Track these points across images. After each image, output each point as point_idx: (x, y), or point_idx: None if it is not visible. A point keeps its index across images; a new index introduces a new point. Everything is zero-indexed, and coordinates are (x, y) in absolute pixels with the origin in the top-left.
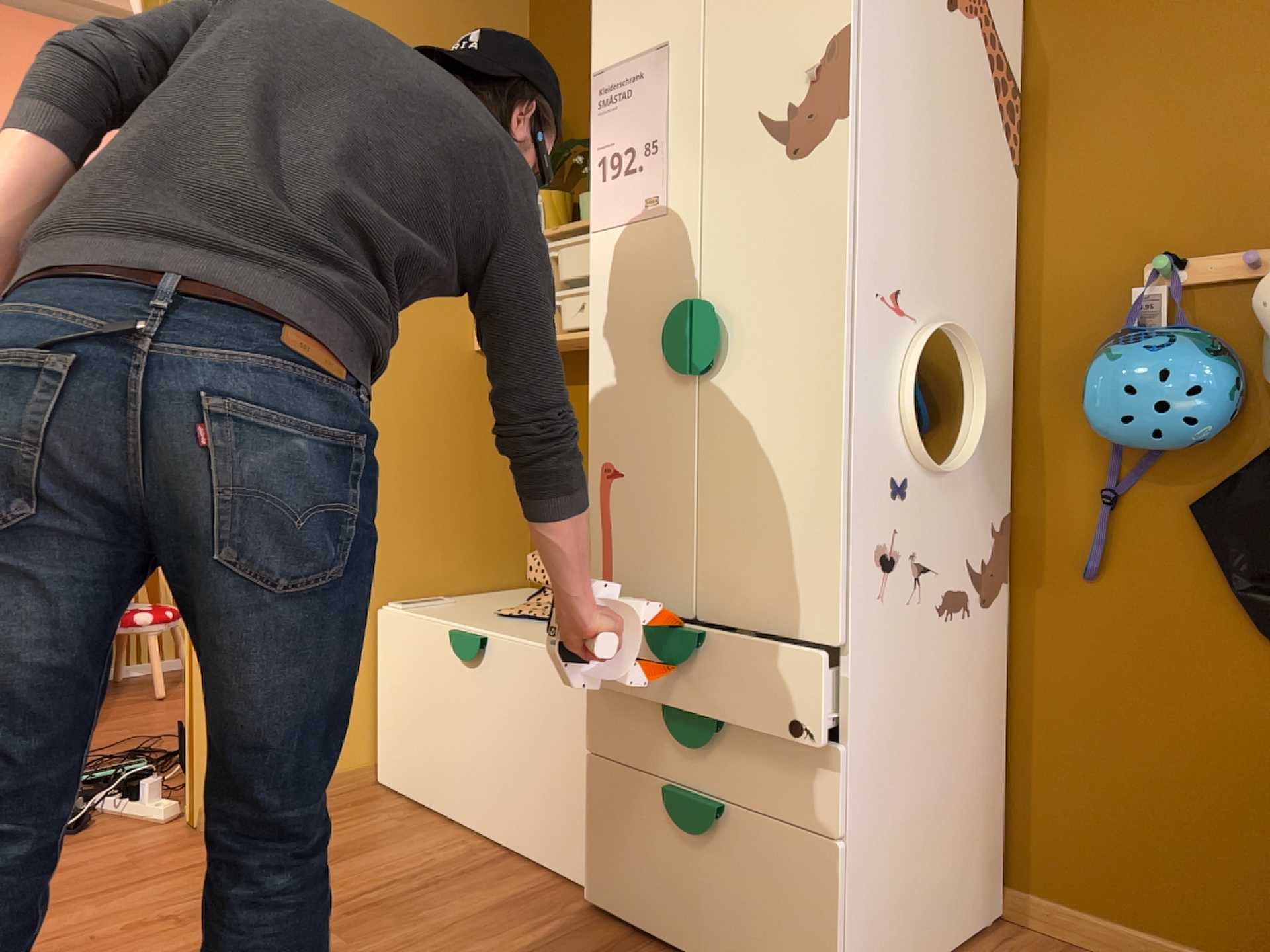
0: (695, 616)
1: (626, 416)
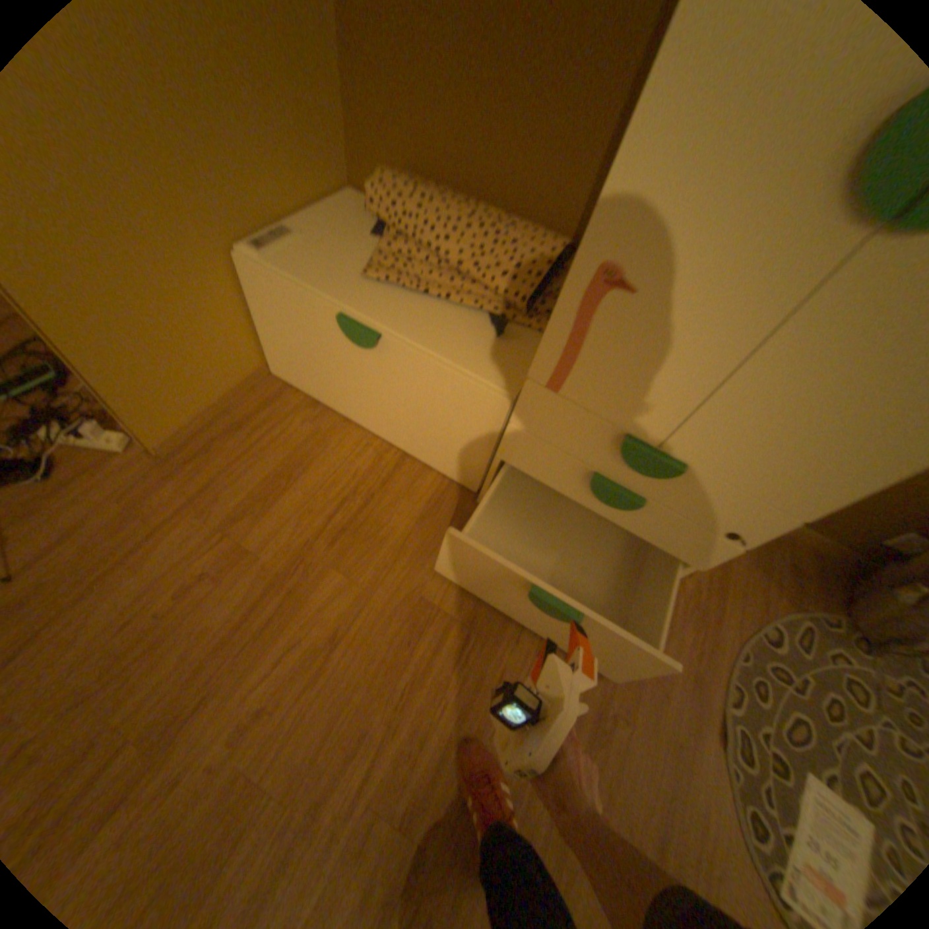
0: (661, 446)
1: (685, 218)
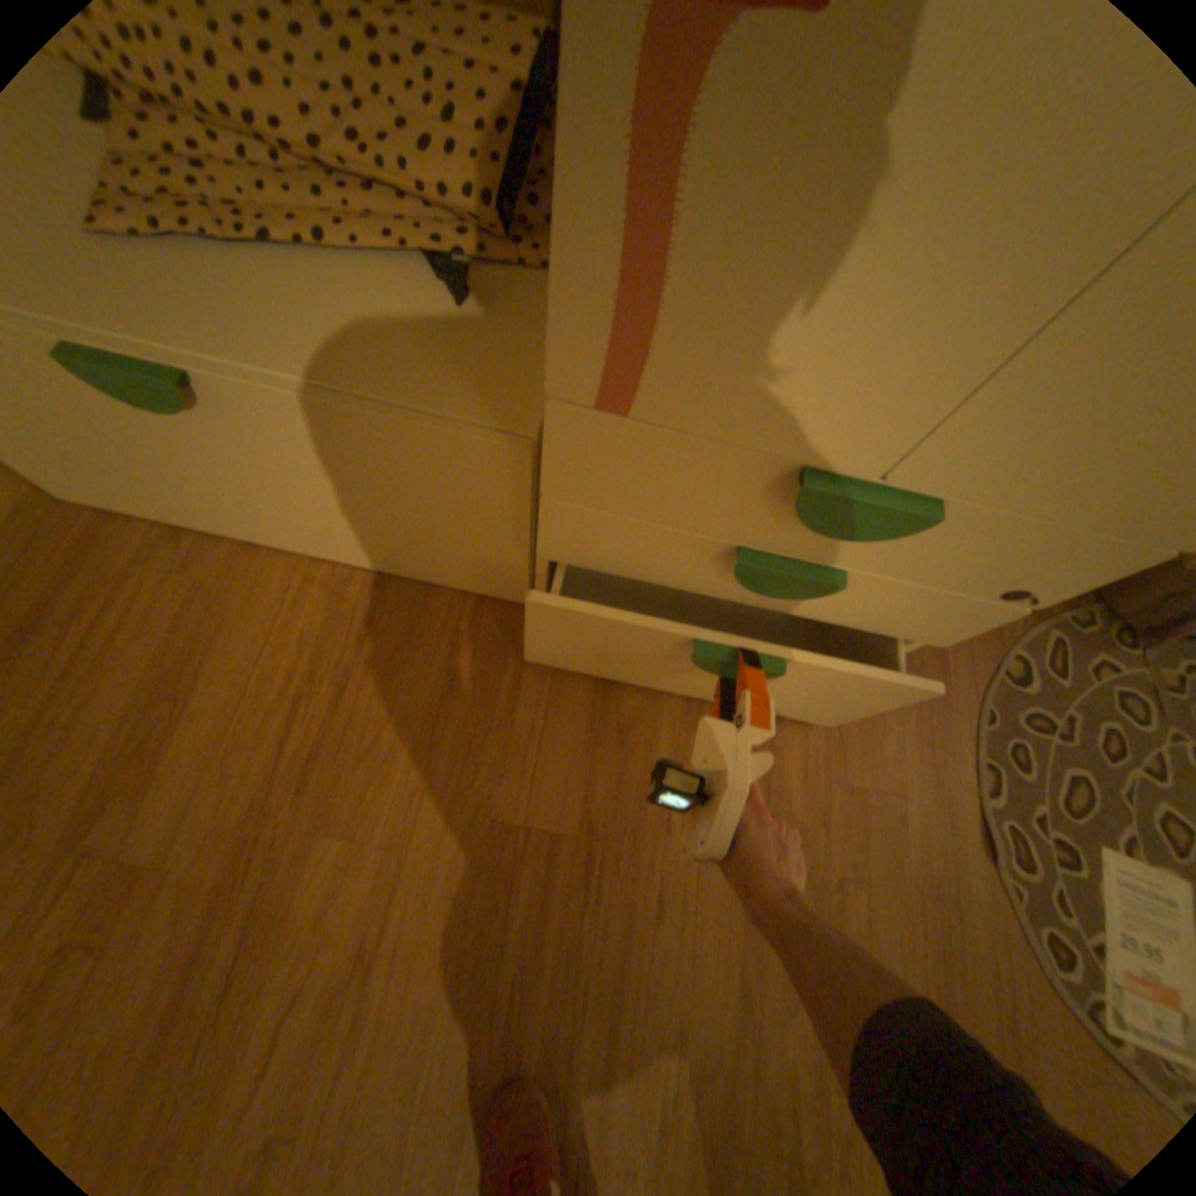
0: (886, 476)
1: None
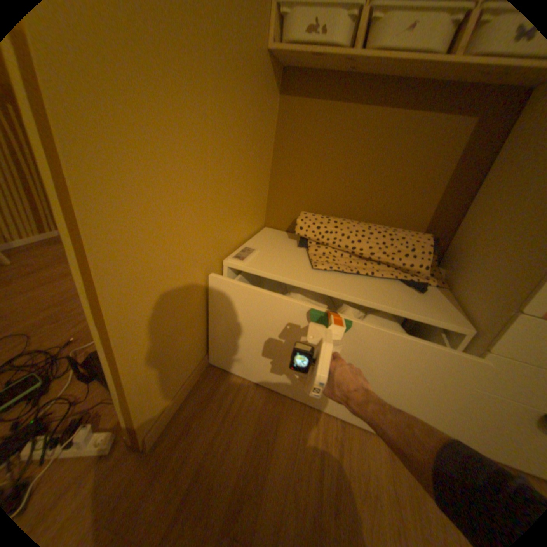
0: None
1: None
